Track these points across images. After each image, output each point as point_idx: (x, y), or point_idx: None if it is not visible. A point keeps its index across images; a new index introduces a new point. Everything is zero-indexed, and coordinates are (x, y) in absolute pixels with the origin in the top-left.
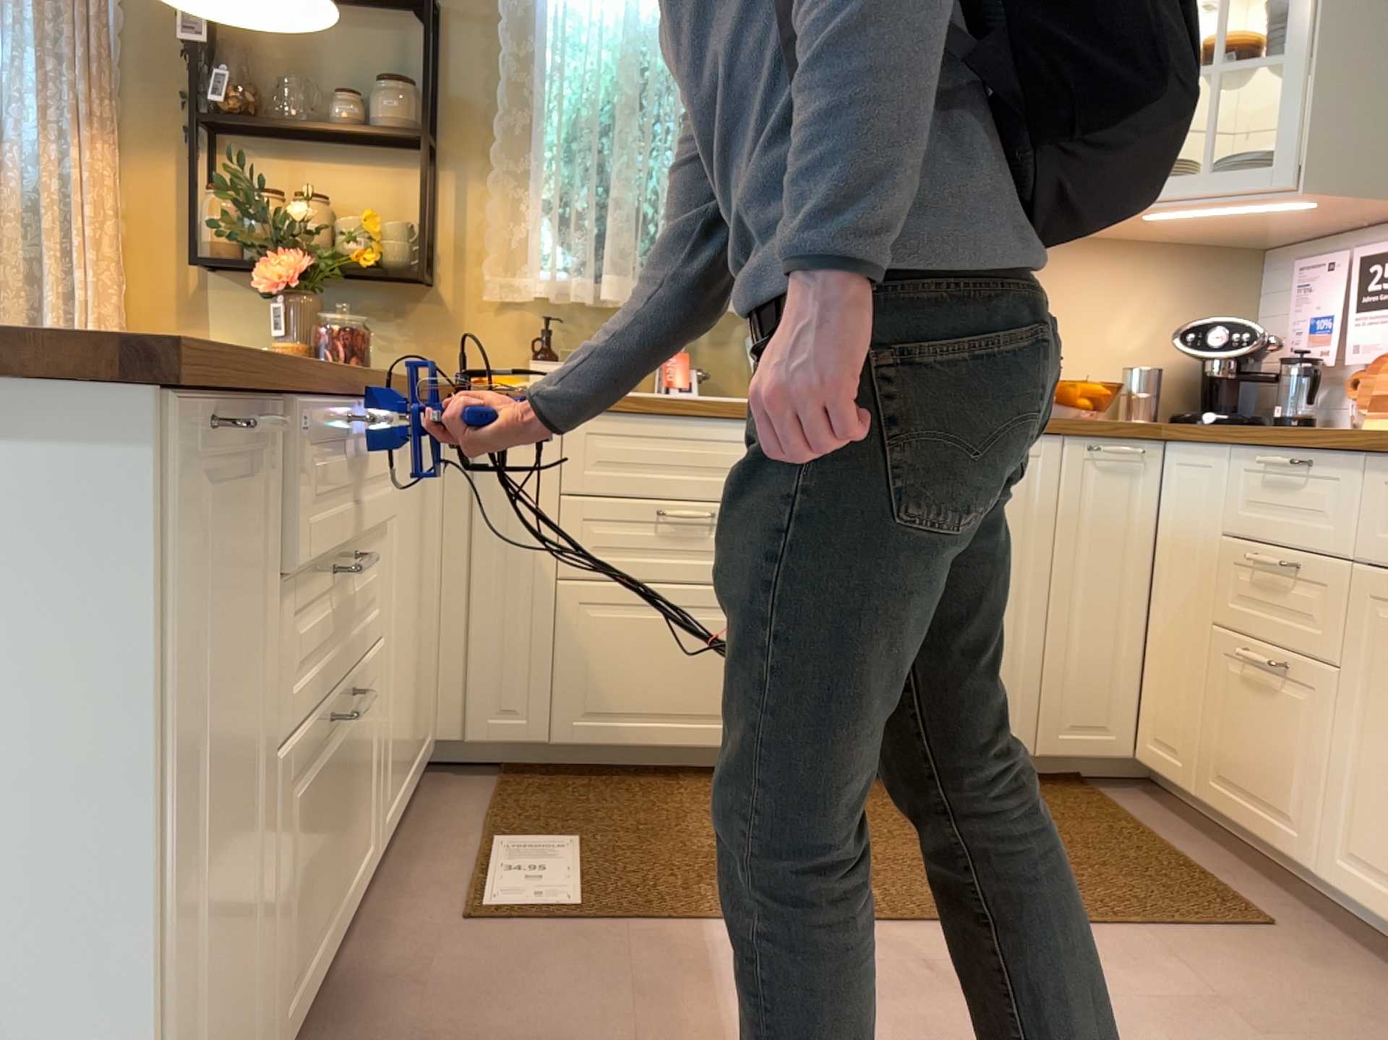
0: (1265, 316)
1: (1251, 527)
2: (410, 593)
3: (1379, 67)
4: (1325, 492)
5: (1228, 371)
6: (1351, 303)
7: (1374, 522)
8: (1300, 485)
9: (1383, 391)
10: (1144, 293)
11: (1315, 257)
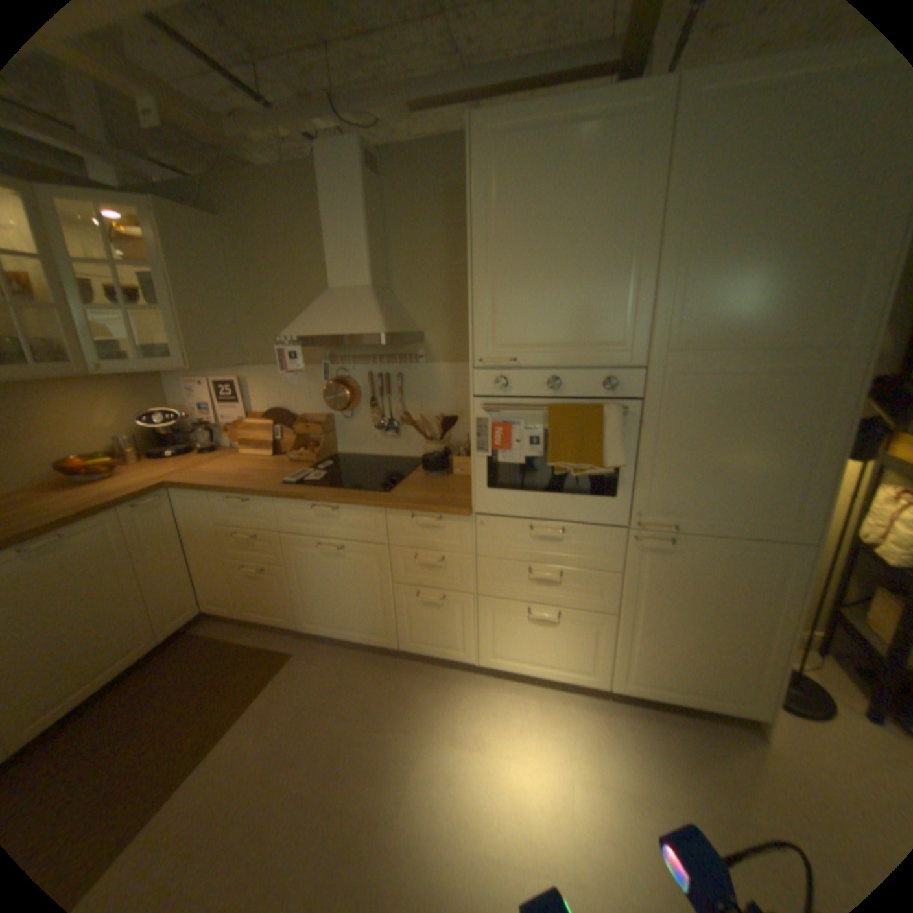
0: (168, 398)
1: (227, 523)
2: None
3: (201, 314)
4: (258, 510)
5: (167, 433)
6: (213, 400)
7: (281, 520)
8: (245, 508)
9: (241, 439)
10: (105, 399)
11: (189, 379)
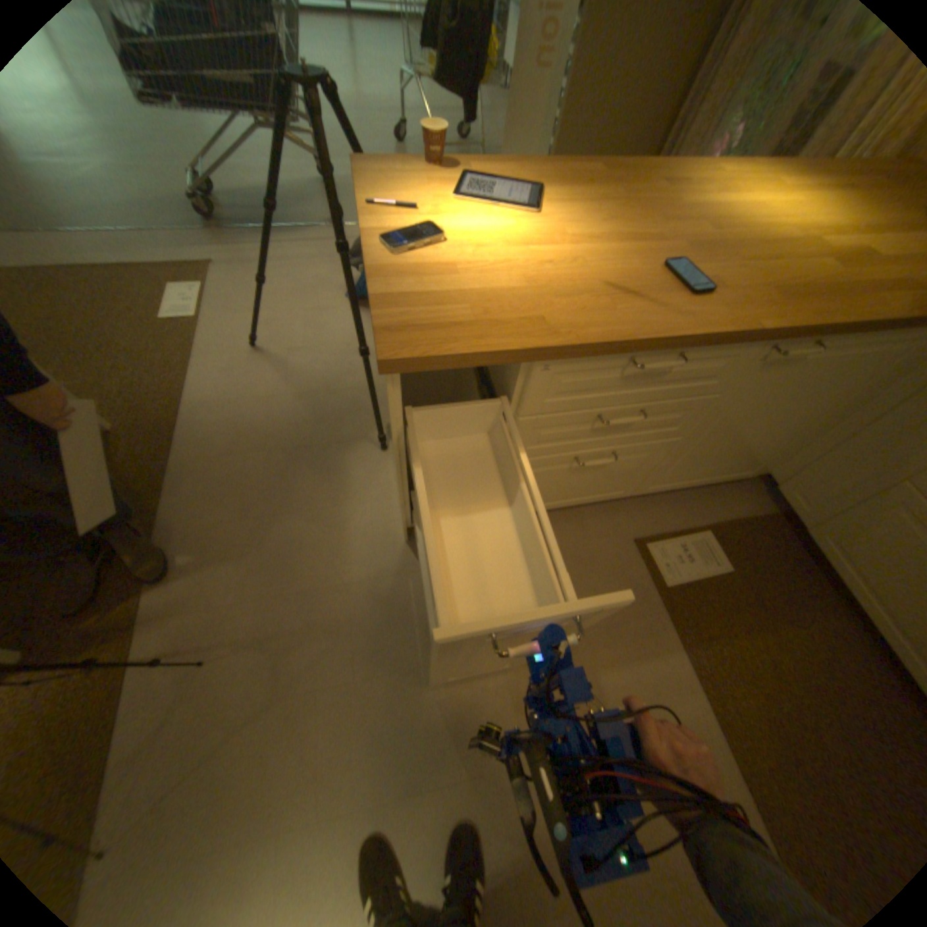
0: None
1: None
2: (763, 424)
3: None
4: None
5: None
6: None
7: None
8: None
9: None
10: None
11: None
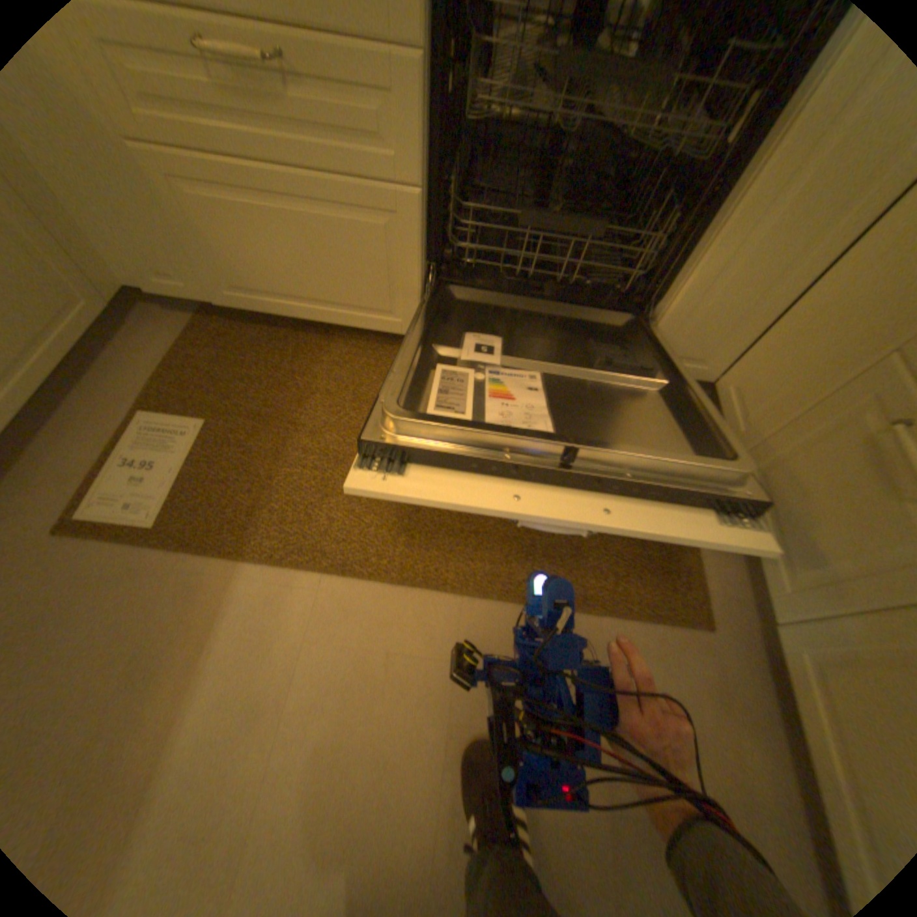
0: None
1: None
2: None
3: None
4: None
5: None
6: None
7: None
8: None
9: None
10: None
11: None
